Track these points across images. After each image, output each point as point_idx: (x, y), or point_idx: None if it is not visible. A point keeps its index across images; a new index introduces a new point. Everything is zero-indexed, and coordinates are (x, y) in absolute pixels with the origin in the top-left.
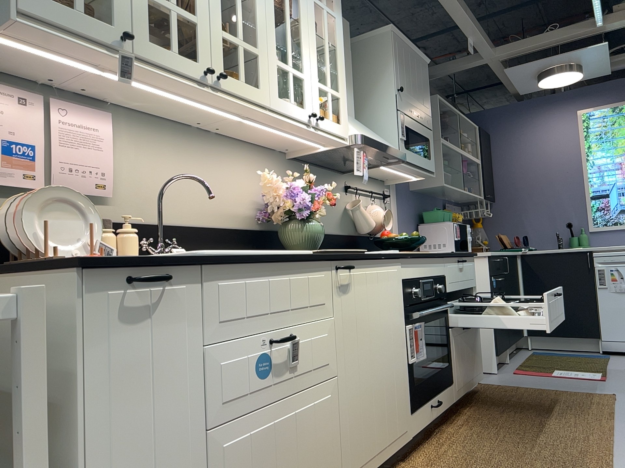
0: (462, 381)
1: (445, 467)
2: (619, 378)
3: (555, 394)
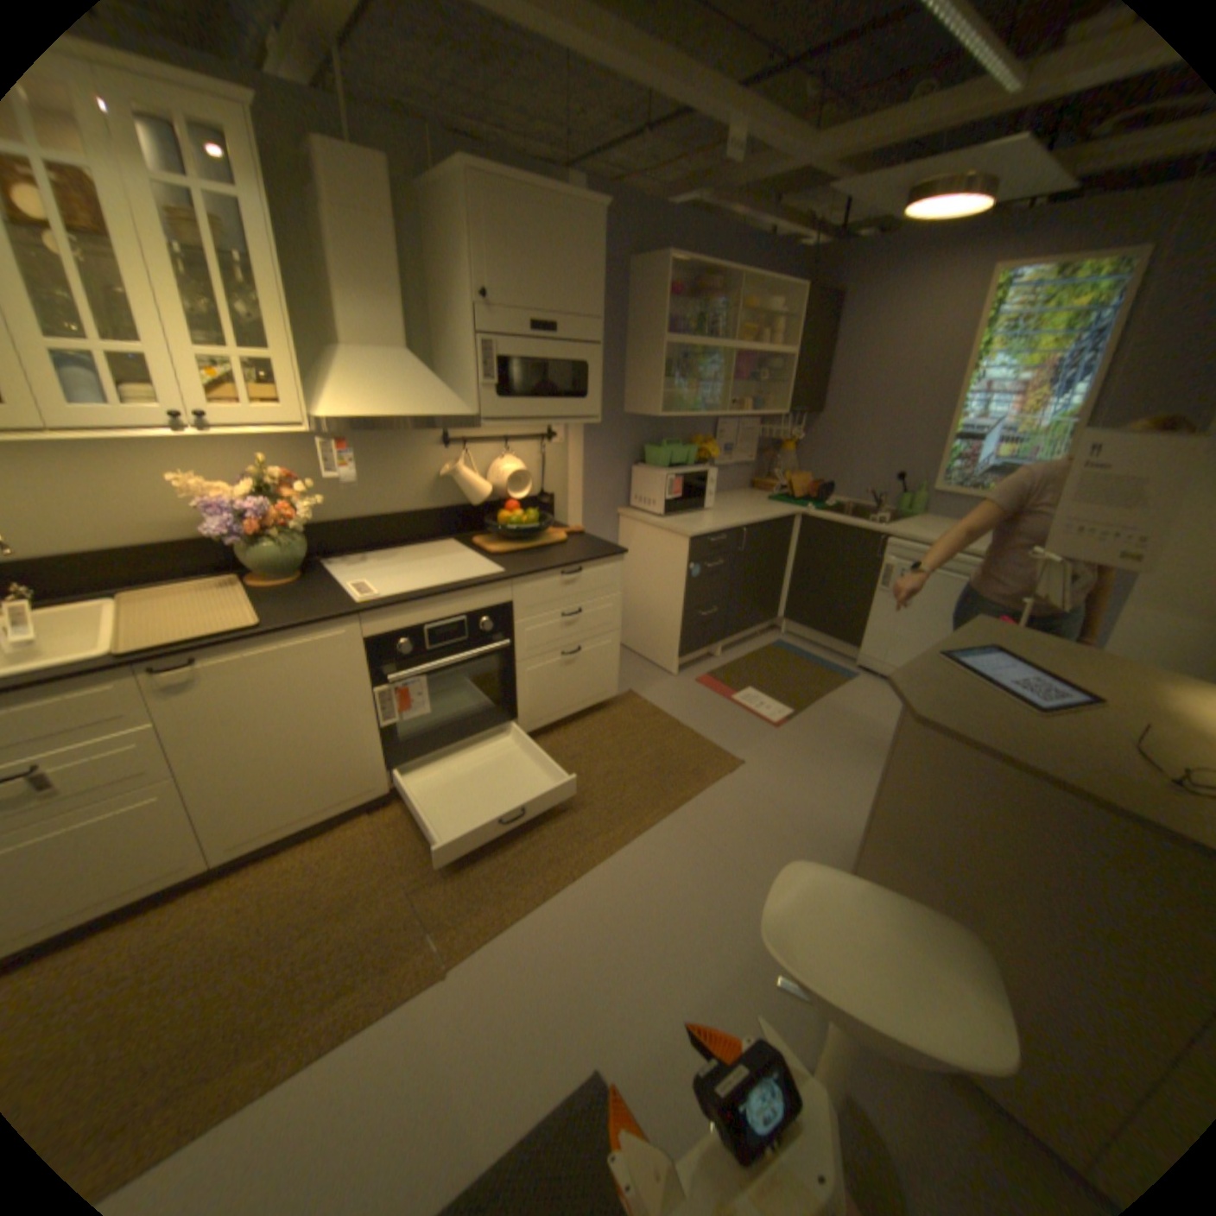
0: (544, 713)
1: (397, 836)
2: (801, 729)
3: (678, 740)
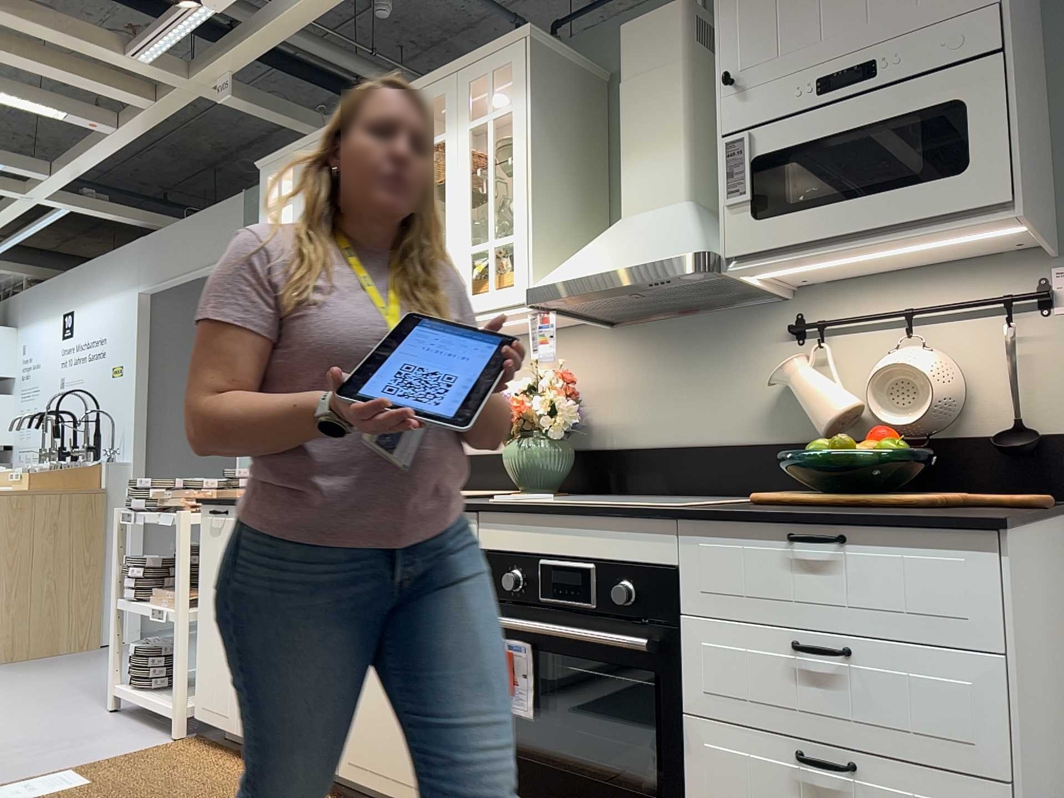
0: None
1: None
2: None
3: None
